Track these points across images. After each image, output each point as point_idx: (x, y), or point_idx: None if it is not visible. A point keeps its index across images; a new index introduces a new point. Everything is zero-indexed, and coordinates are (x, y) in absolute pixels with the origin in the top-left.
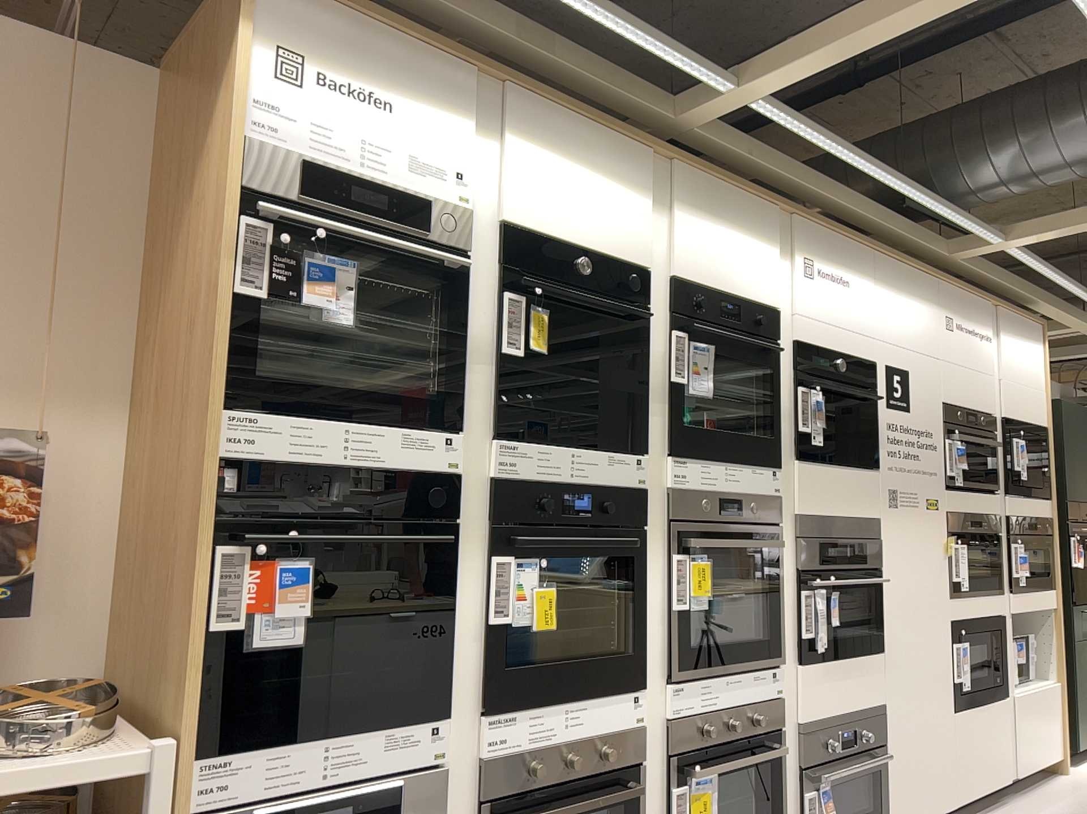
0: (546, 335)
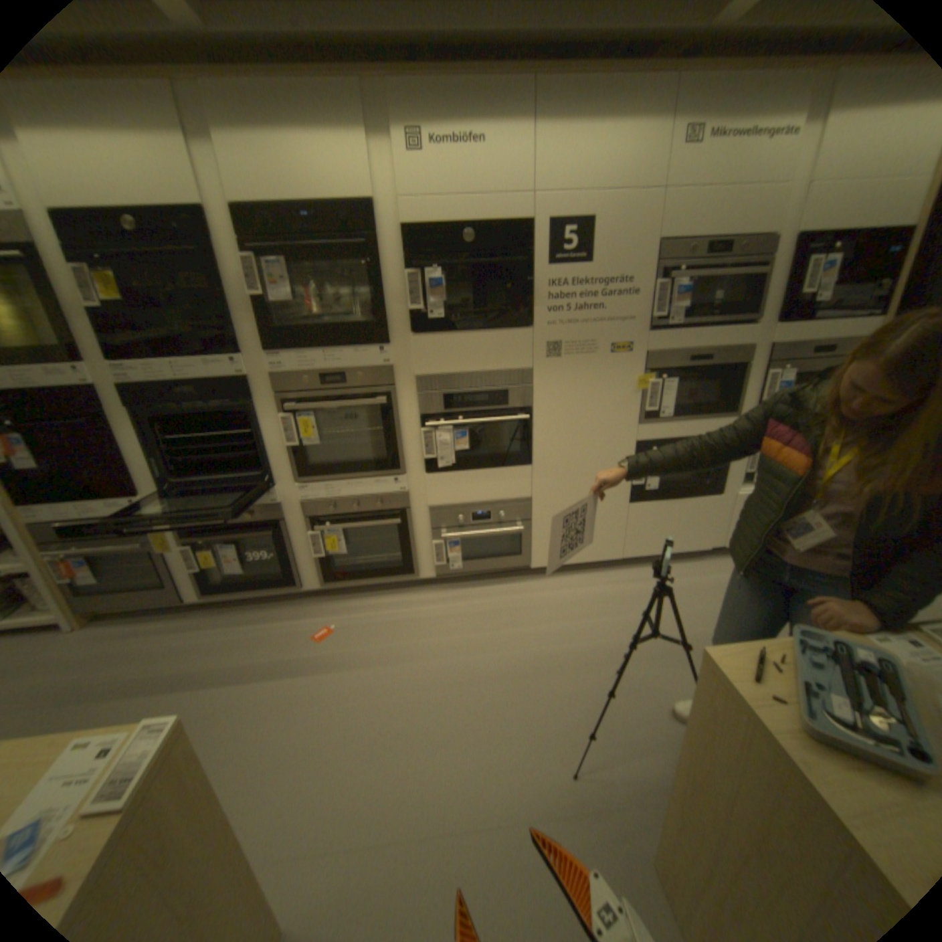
0: (110, 289)
